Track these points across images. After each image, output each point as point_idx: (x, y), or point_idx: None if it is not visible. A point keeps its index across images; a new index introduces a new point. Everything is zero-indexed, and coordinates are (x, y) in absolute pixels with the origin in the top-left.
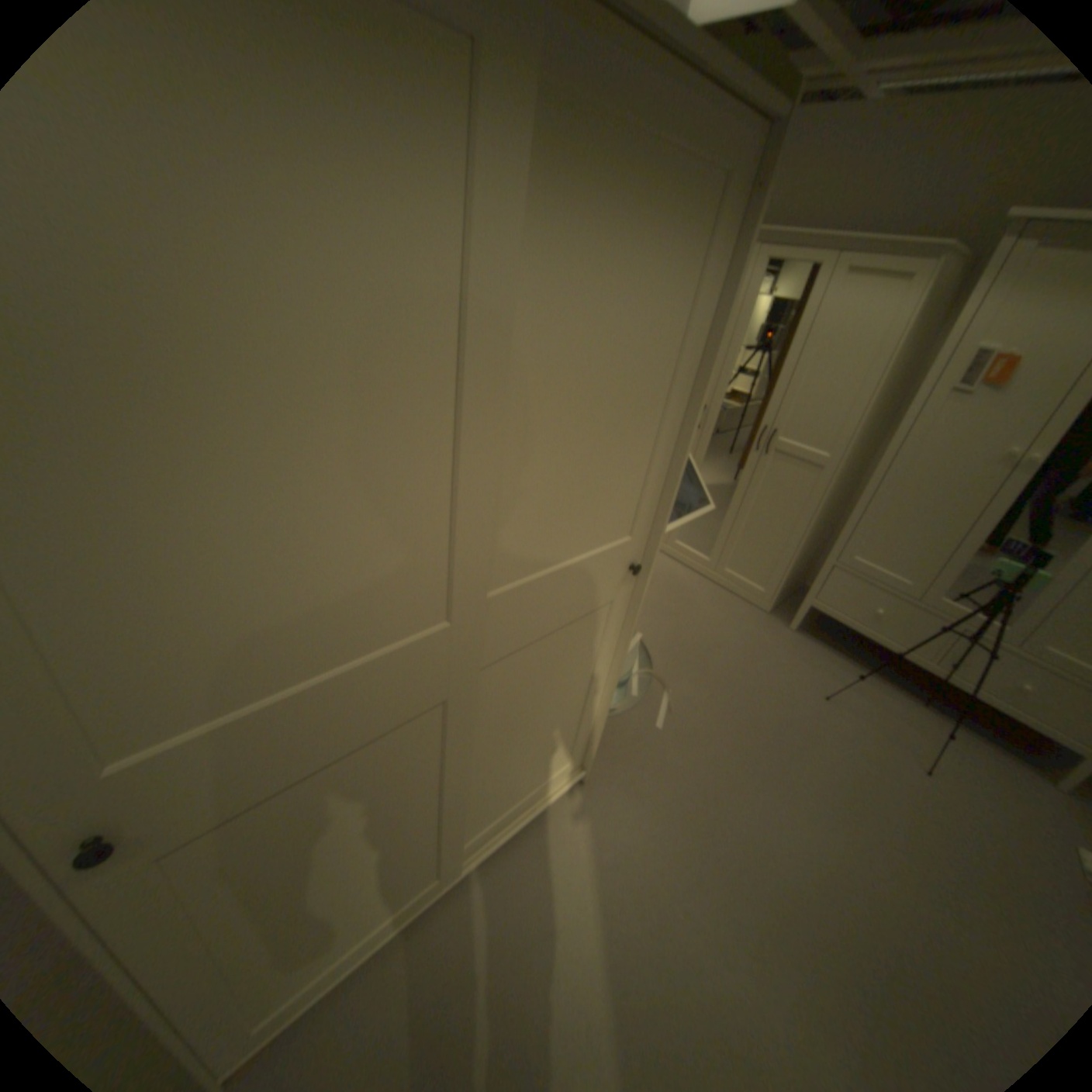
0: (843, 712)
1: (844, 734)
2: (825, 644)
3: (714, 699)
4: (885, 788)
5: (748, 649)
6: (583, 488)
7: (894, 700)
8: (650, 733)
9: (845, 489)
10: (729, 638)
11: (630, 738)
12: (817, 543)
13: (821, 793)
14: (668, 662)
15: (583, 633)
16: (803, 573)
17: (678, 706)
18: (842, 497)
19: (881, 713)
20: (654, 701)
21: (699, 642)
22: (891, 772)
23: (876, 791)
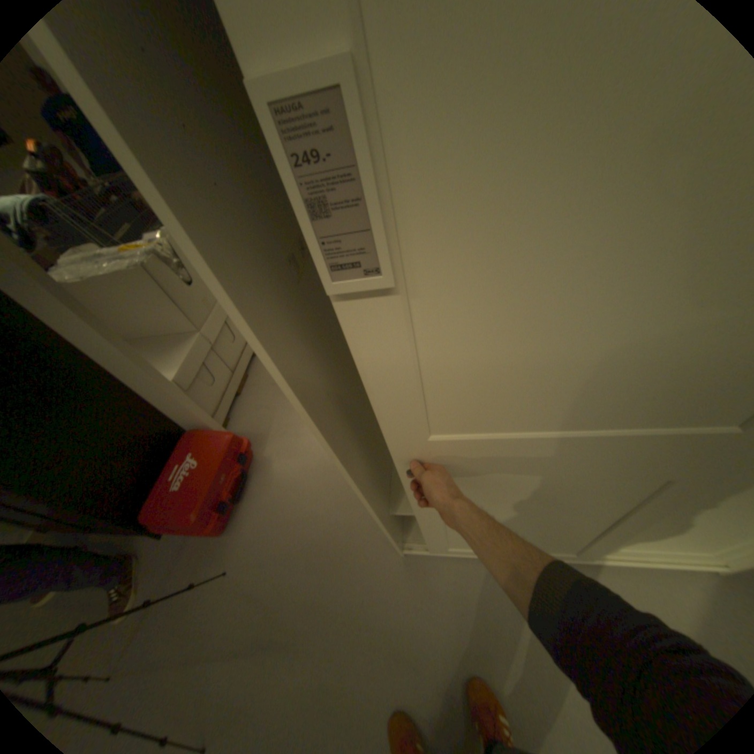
0: None
1: None
2: None
3: None
4: None
5: None
6: None
7: None
8: None
9: None
10: None
11: None
12: None
13: None
14: None
15: None
16: None
17: None
18: None
19: None
20: None
21: None
22: None
23: None
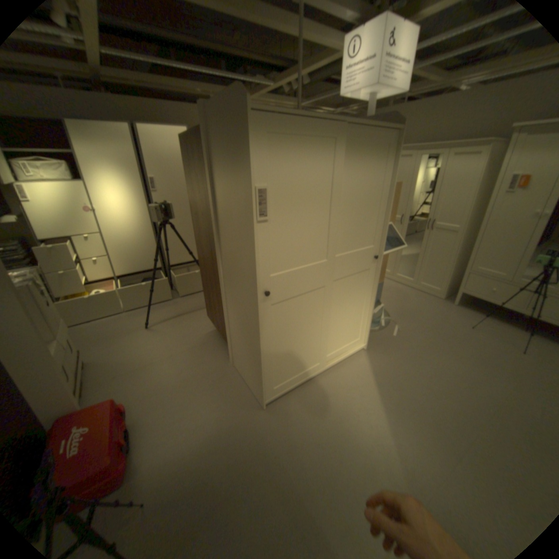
0: (481, 333)
1: (481, 340)
2: (473, 310)
3: (419, 327)
4: (501, 357)
5: (434, 312)
6: (358, 228)
7: (508, 329)
8: (391, 337)
9: (472, 241)
10: (425, 308)
11: (382, 338)
12: (464, 267)
13: (469, 357)
14: (397, 316)
15: (361, 280)
16: (460, 282)
17: (402, 329)
18: (472, 245)
19: (501, 333)
20: (392, 328)
21: (411, 310)
22: (505, 352)
23: (496, 358)
